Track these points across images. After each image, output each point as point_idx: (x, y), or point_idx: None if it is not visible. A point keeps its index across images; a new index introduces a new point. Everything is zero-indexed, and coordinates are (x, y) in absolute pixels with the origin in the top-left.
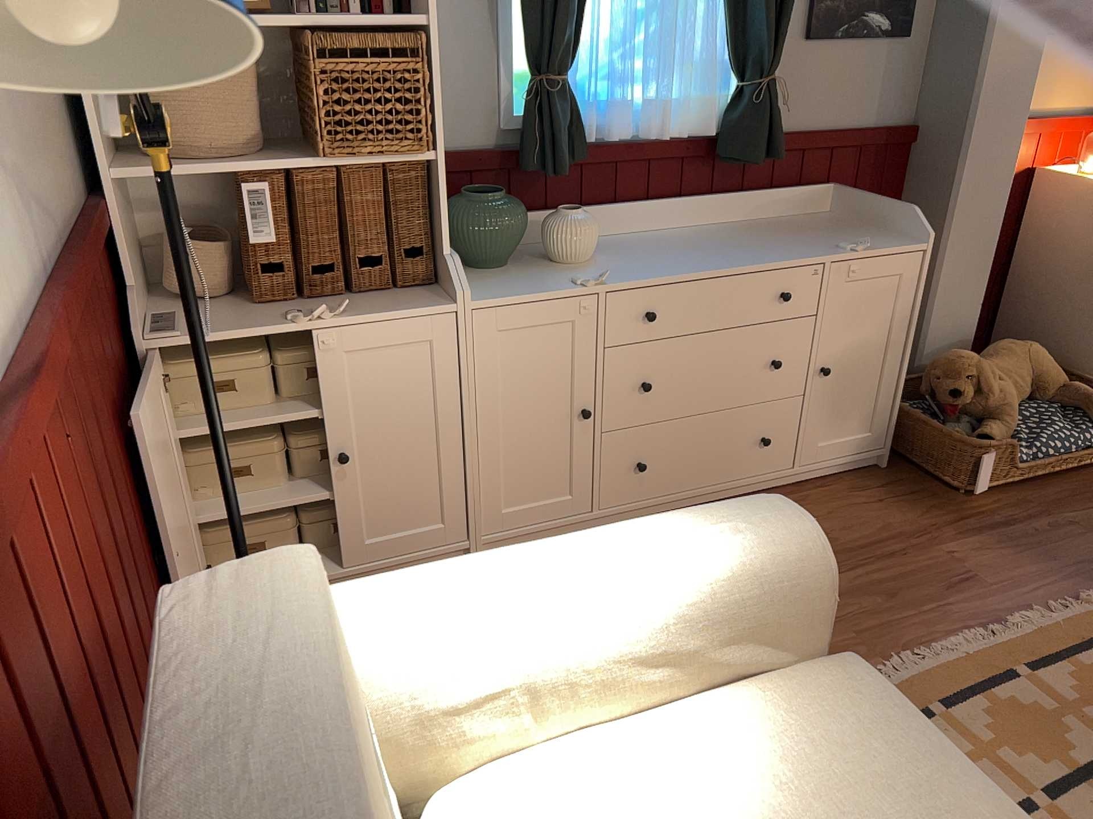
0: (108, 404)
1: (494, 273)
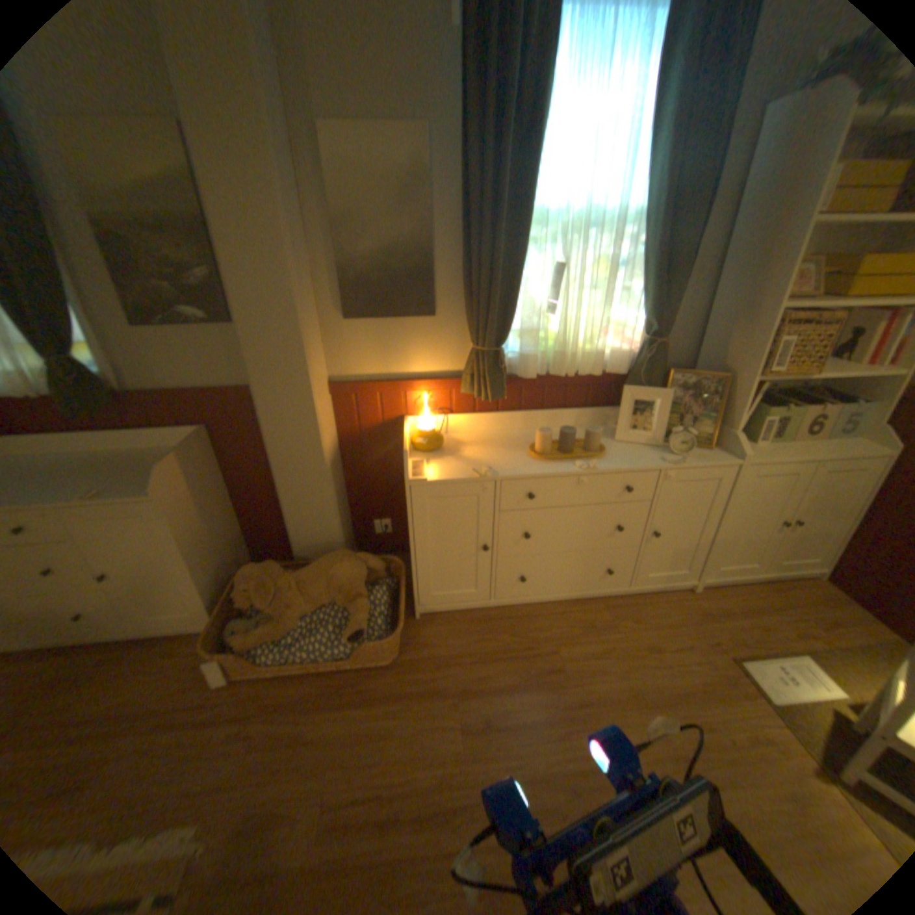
0: None
1: None
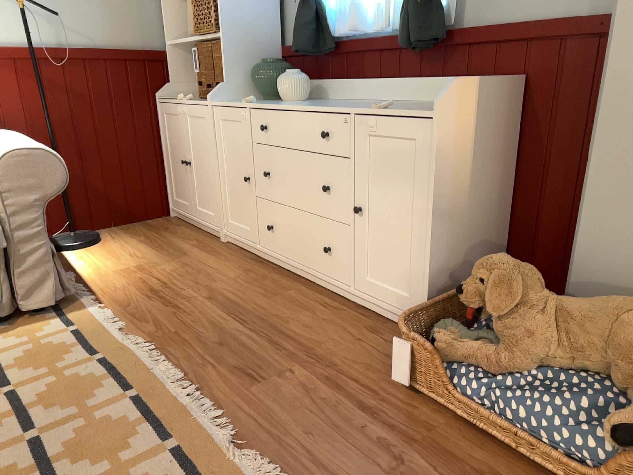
0: (105, 102)
1: (257, 101)
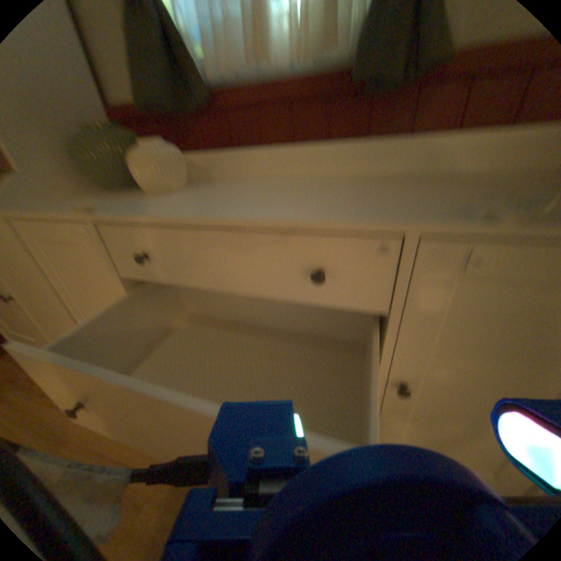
0: None
1: (99, 193)
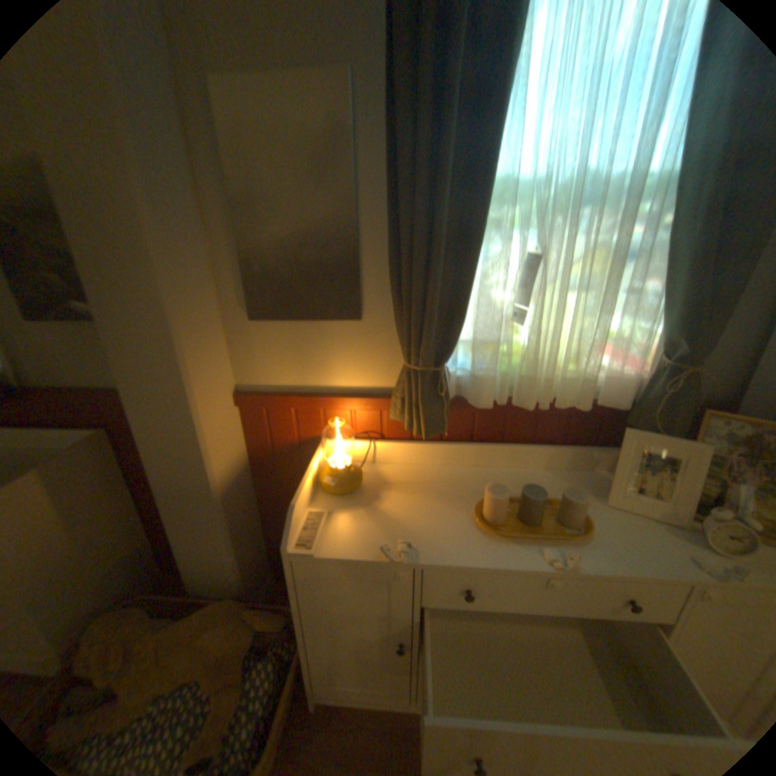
0: None
1: None
